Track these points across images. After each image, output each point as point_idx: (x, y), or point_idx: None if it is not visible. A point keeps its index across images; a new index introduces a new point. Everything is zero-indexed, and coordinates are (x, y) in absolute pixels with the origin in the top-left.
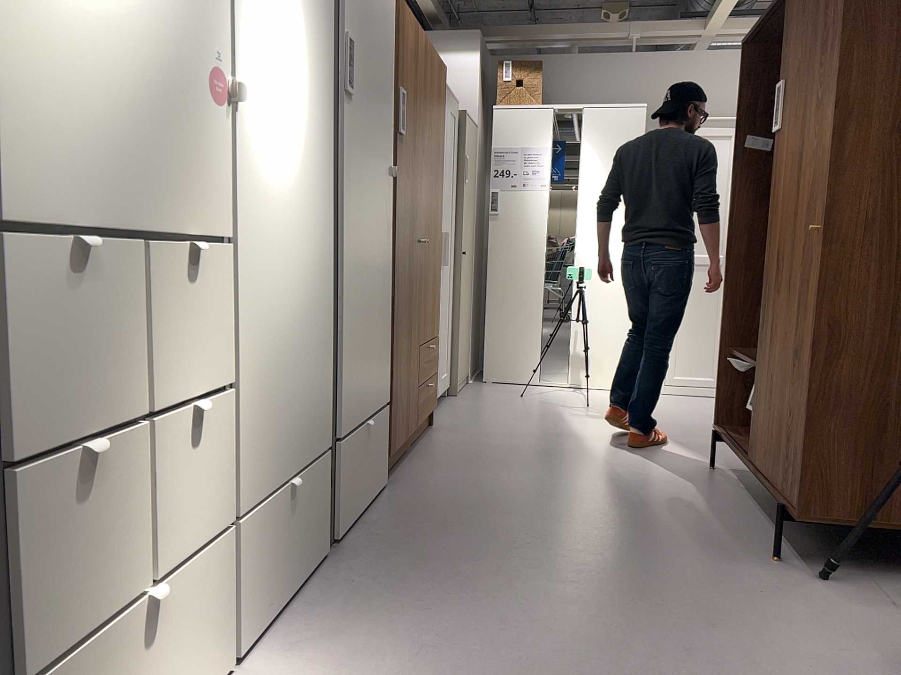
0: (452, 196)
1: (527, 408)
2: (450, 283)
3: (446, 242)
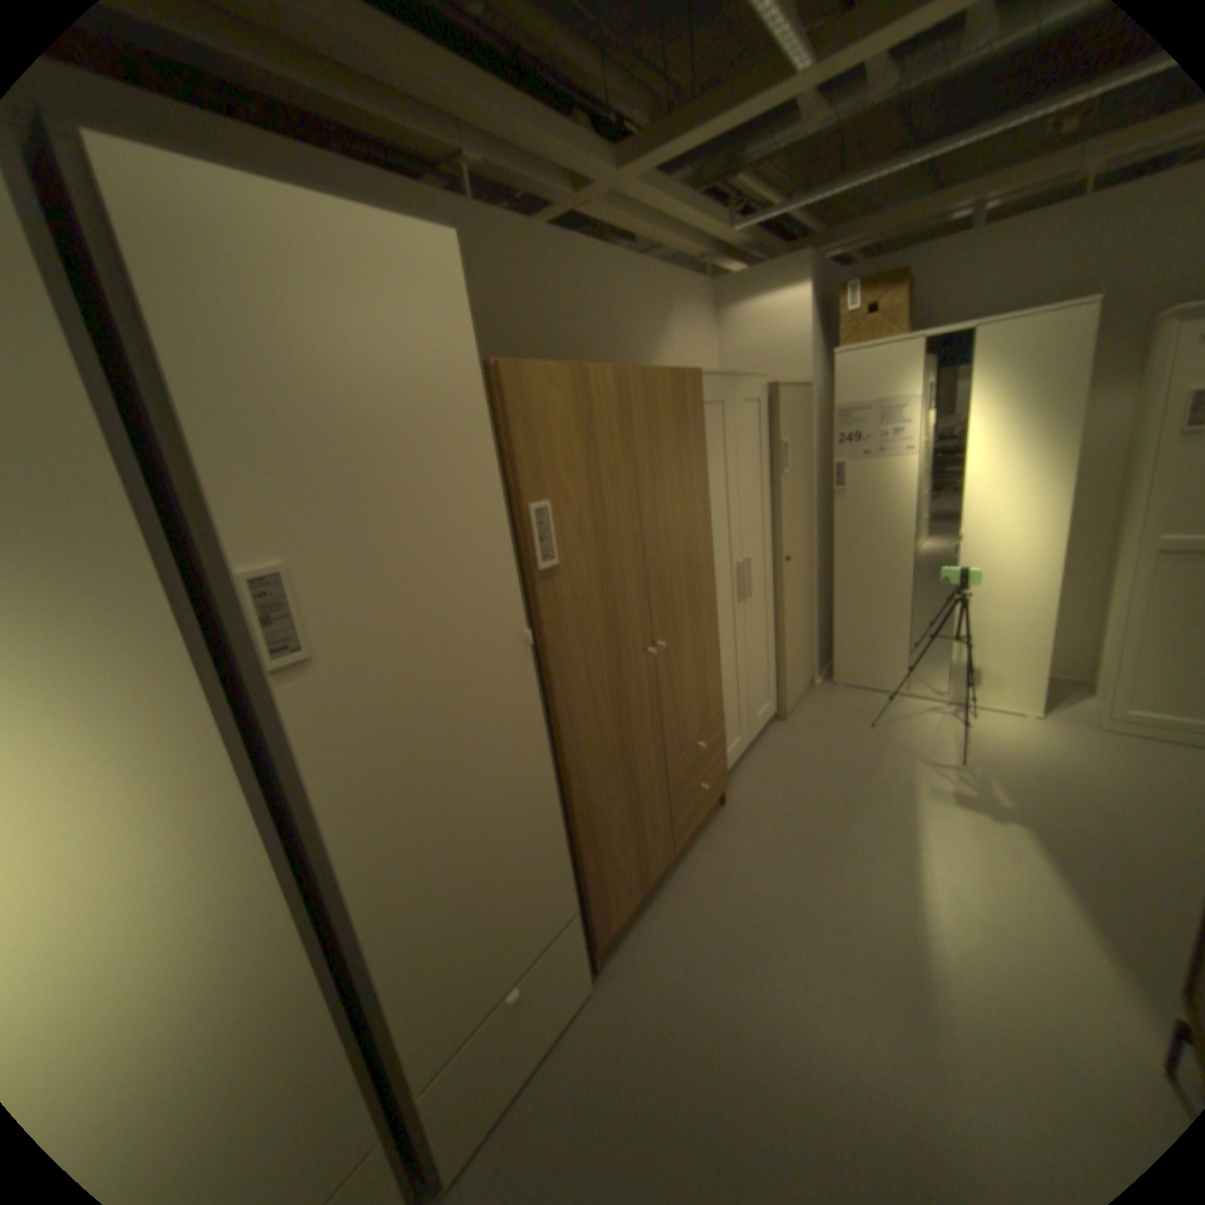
0: (763, 500)
1: (869, 762)
2: (766, 604)
3: (747, 572)
